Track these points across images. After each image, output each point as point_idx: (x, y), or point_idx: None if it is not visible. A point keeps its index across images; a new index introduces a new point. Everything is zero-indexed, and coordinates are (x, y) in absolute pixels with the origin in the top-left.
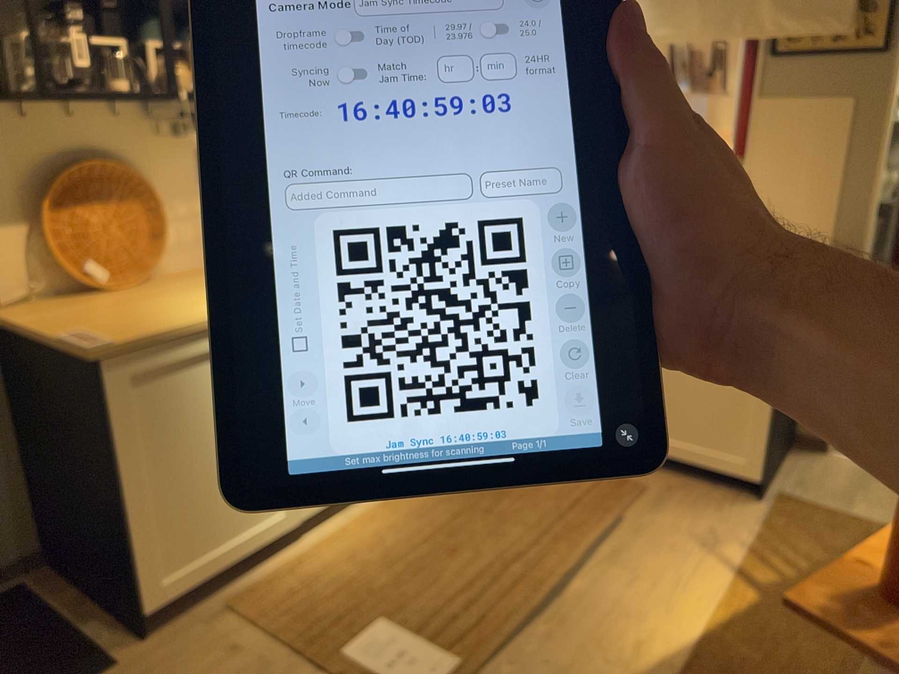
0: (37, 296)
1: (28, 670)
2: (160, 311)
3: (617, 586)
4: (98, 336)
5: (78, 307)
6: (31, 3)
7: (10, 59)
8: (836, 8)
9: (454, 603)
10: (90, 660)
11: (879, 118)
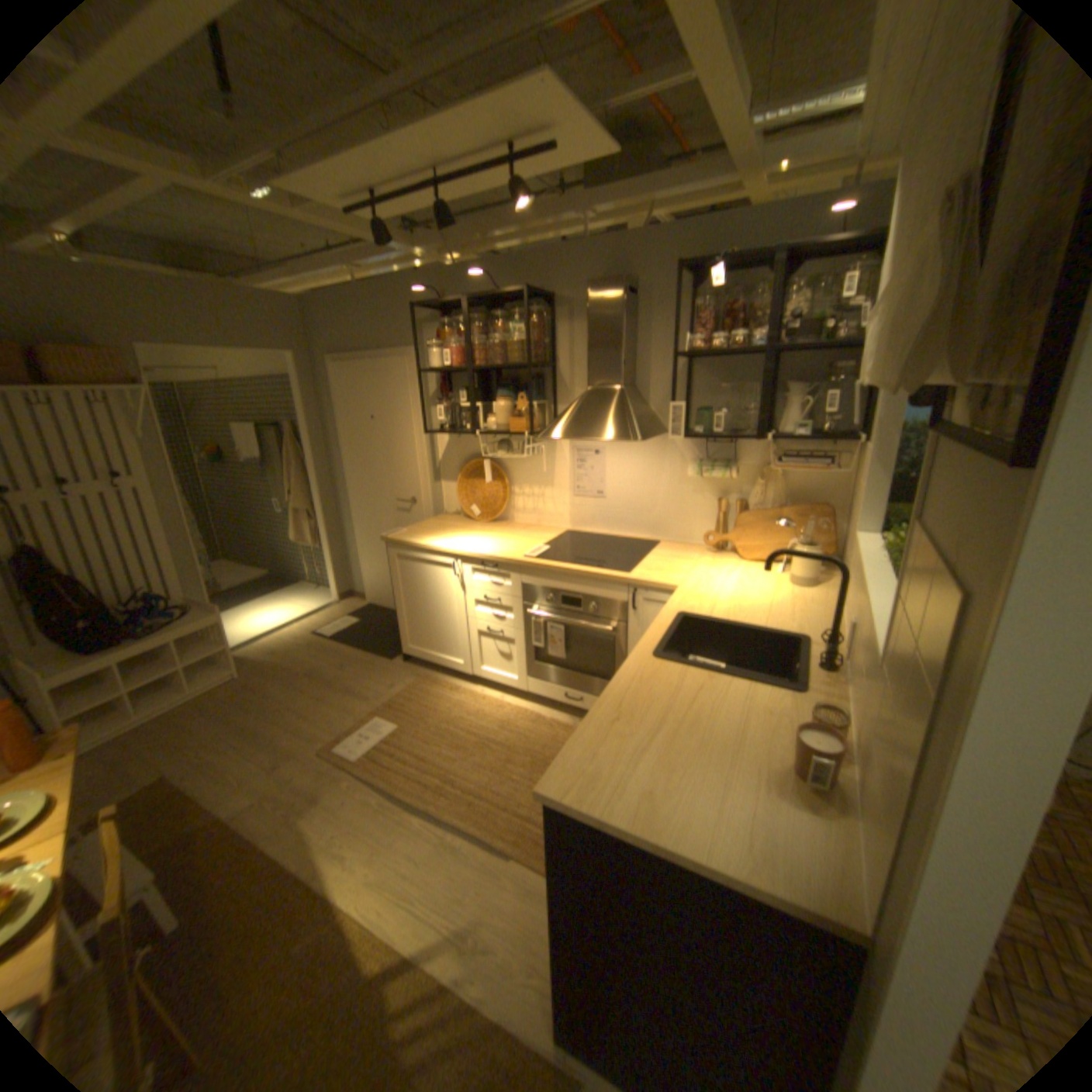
0: (462, 513)
1: (394, 642)
2: (436, 534)
3: (410, 847)
4: (394, 533)
5: (449, 522)
6: (469, 387)
7: (460, 412)
8: (923, 328)
9: (406, 754)
10: (396, 653)
11: (971, 705)
